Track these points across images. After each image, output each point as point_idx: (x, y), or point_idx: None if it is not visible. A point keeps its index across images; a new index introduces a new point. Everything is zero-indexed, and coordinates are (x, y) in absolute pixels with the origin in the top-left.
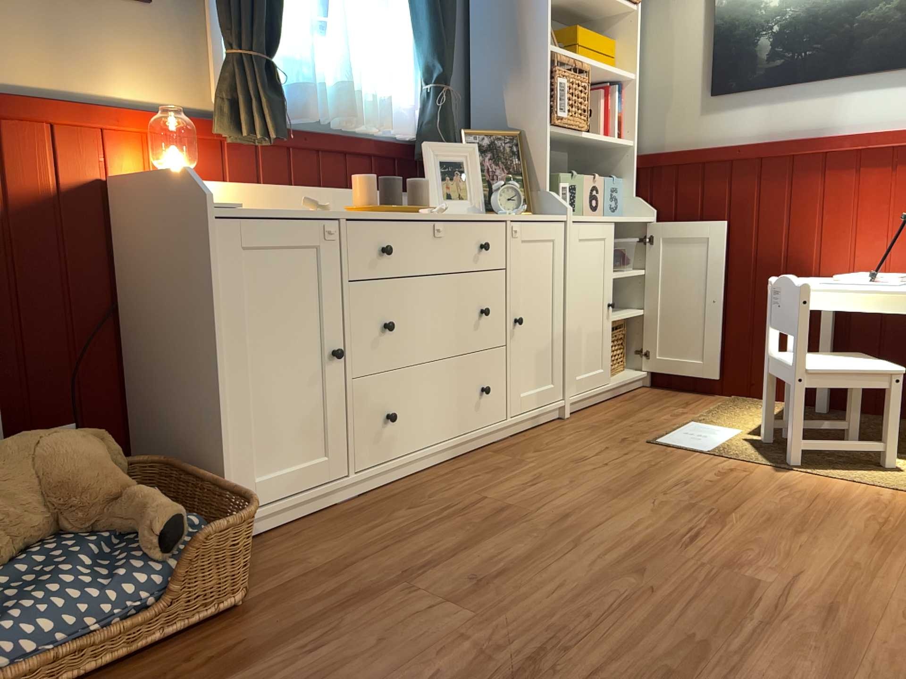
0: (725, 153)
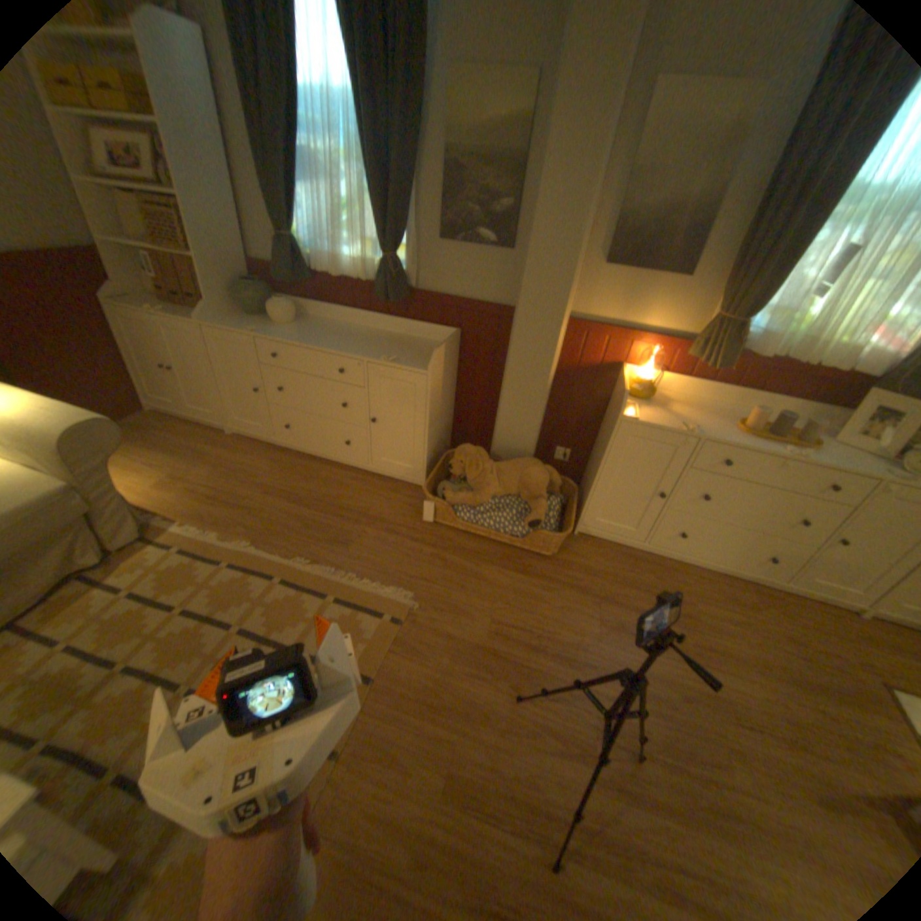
0: None
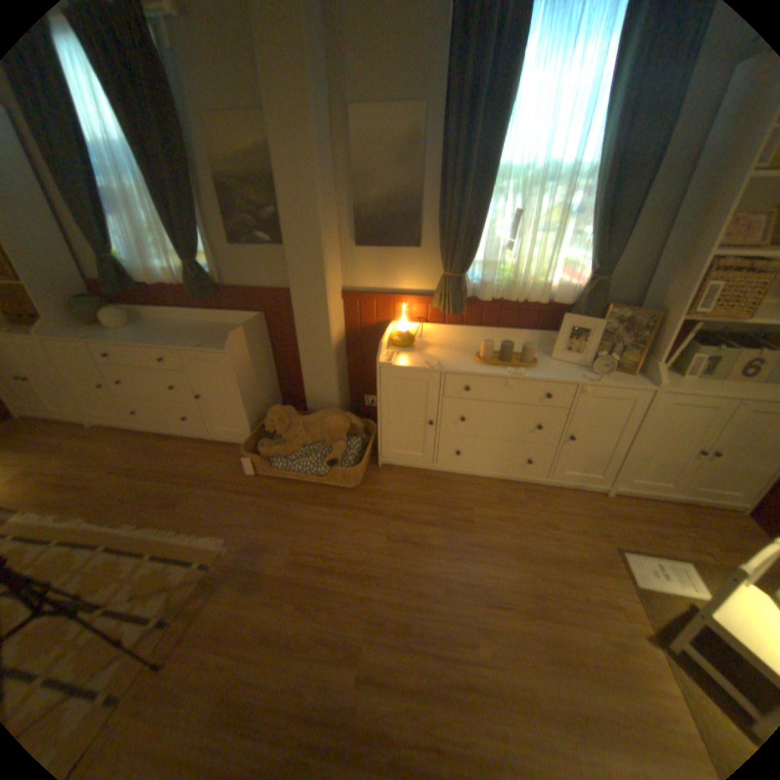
0: None
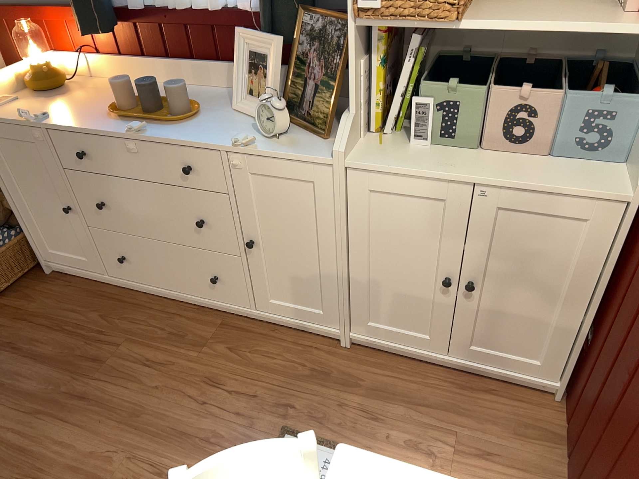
0: None
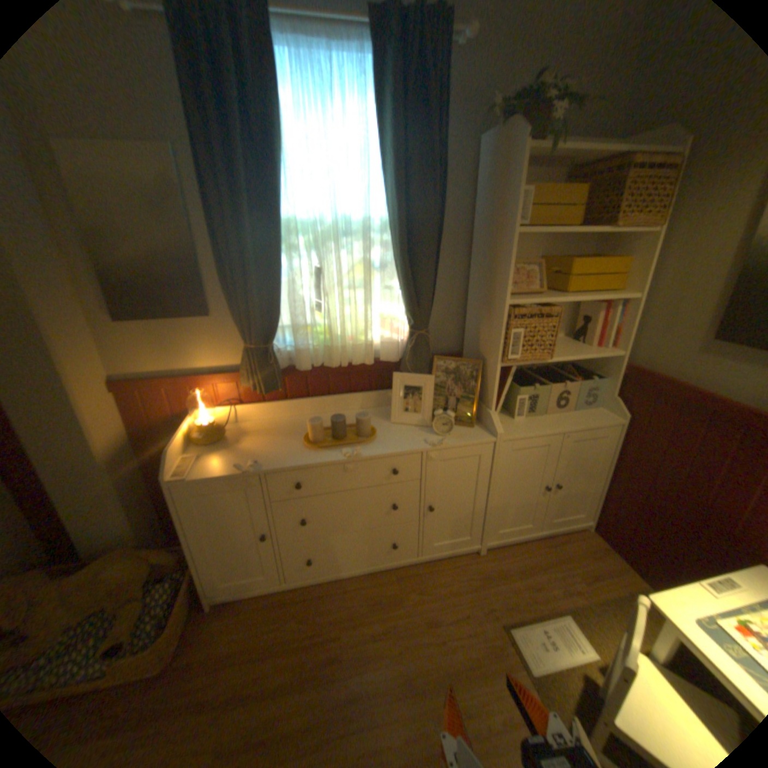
0: (711, 402)
